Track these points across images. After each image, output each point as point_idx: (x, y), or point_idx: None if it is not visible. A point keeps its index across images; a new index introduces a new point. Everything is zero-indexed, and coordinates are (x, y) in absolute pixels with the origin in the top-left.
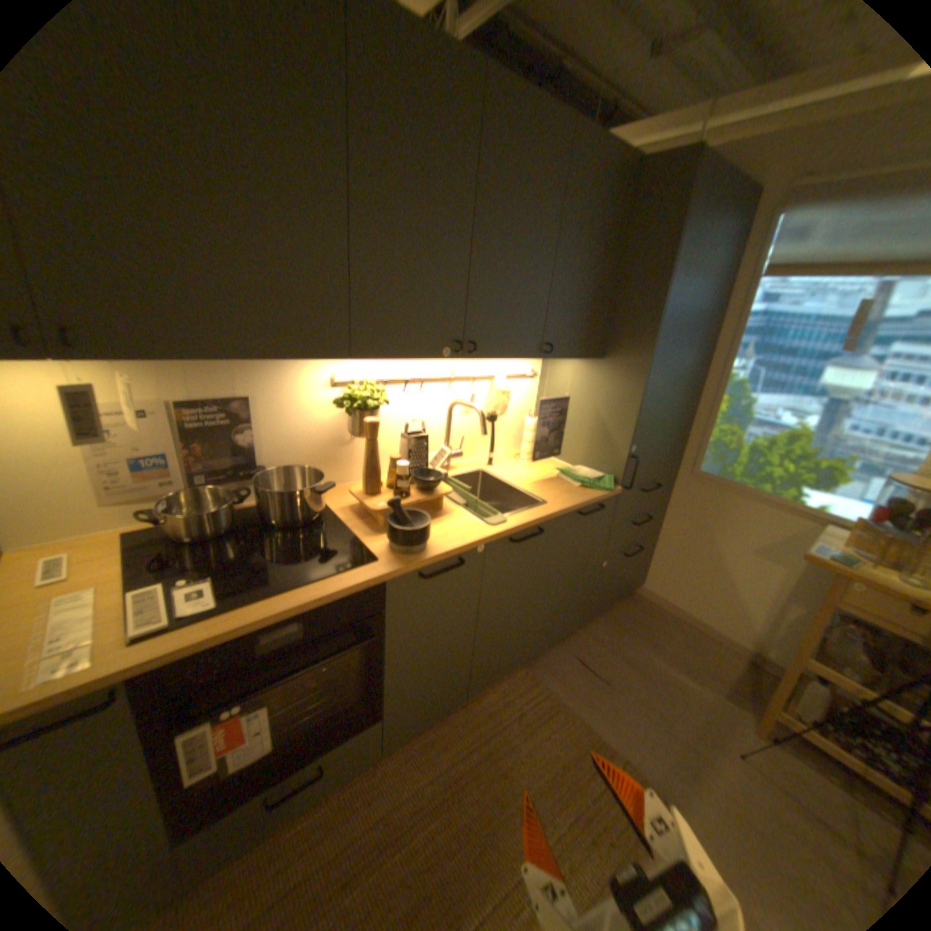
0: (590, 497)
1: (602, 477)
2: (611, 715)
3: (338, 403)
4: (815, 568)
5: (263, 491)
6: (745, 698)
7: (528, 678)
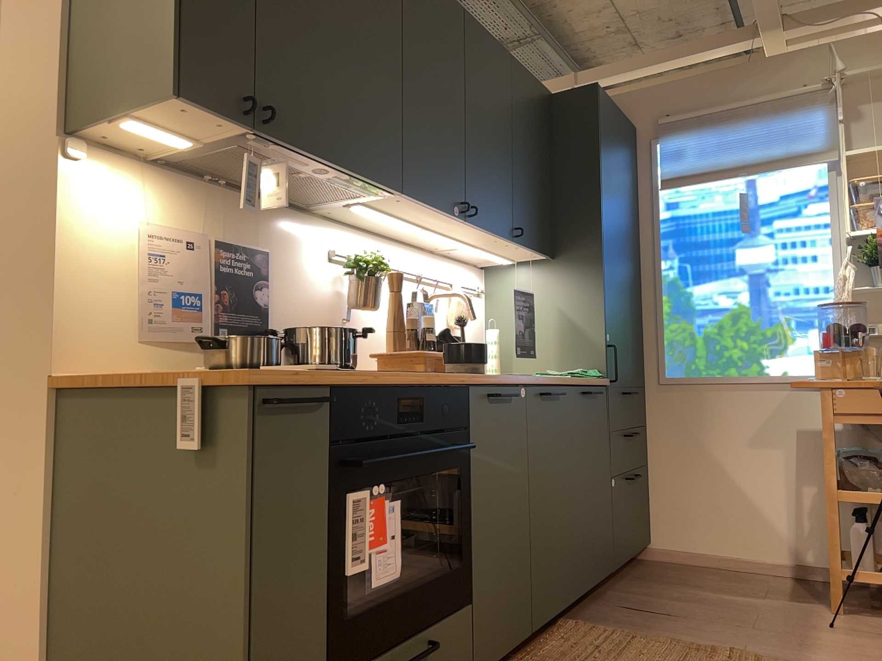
0: (588, 381)
1: (587, 371)
2: (690, 630)
3: (345, 268)
4: (803, 434)
5: (302, 336)
6: (806, 597)
7: (581, 624)
